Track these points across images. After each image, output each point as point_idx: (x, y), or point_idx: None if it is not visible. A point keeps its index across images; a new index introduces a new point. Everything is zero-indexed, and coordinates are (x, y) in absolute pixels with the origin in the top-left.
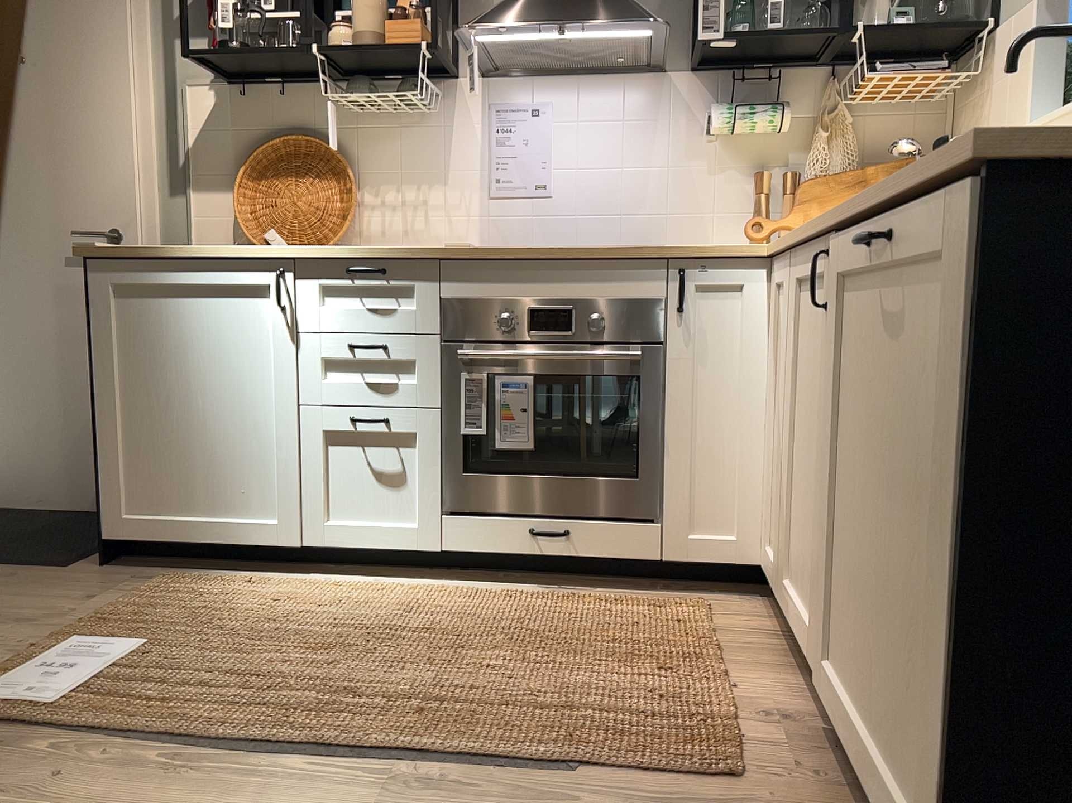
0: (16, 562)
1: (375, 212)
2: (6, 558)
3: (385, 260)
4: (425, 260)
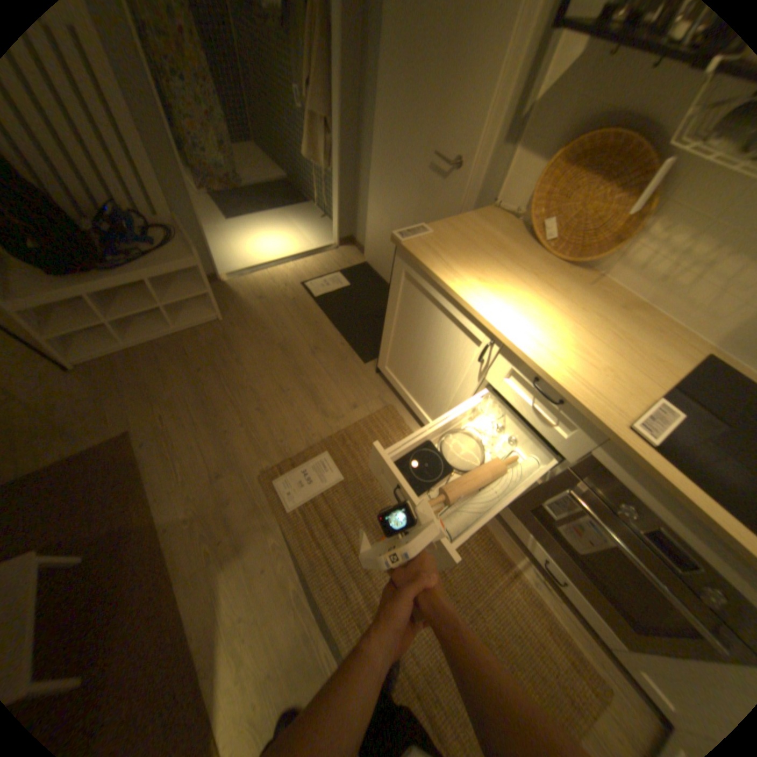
0: (353, 345)
1: (655, 245)
2: (351, 339)
3: (569, 401)
4: (601, 430)
